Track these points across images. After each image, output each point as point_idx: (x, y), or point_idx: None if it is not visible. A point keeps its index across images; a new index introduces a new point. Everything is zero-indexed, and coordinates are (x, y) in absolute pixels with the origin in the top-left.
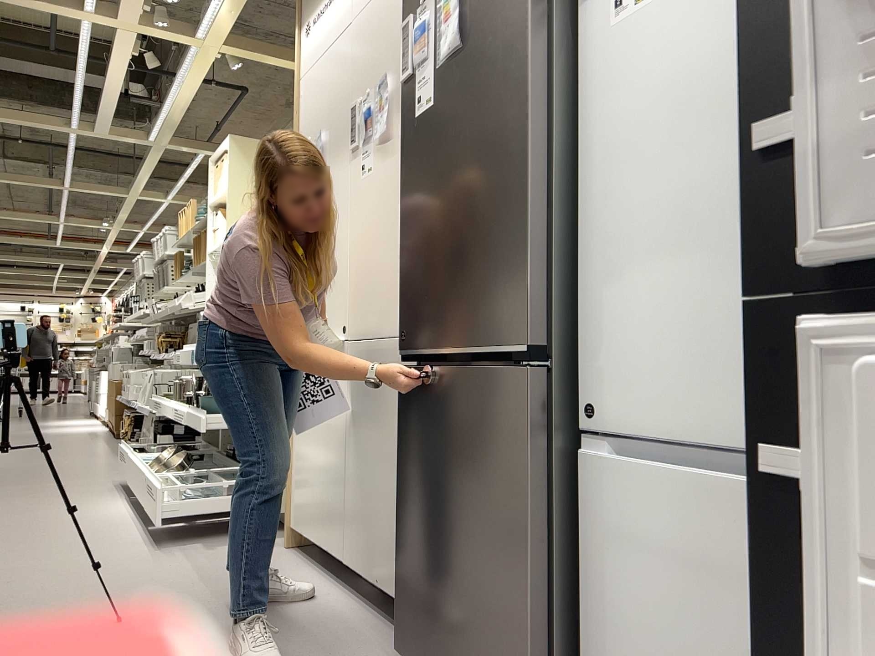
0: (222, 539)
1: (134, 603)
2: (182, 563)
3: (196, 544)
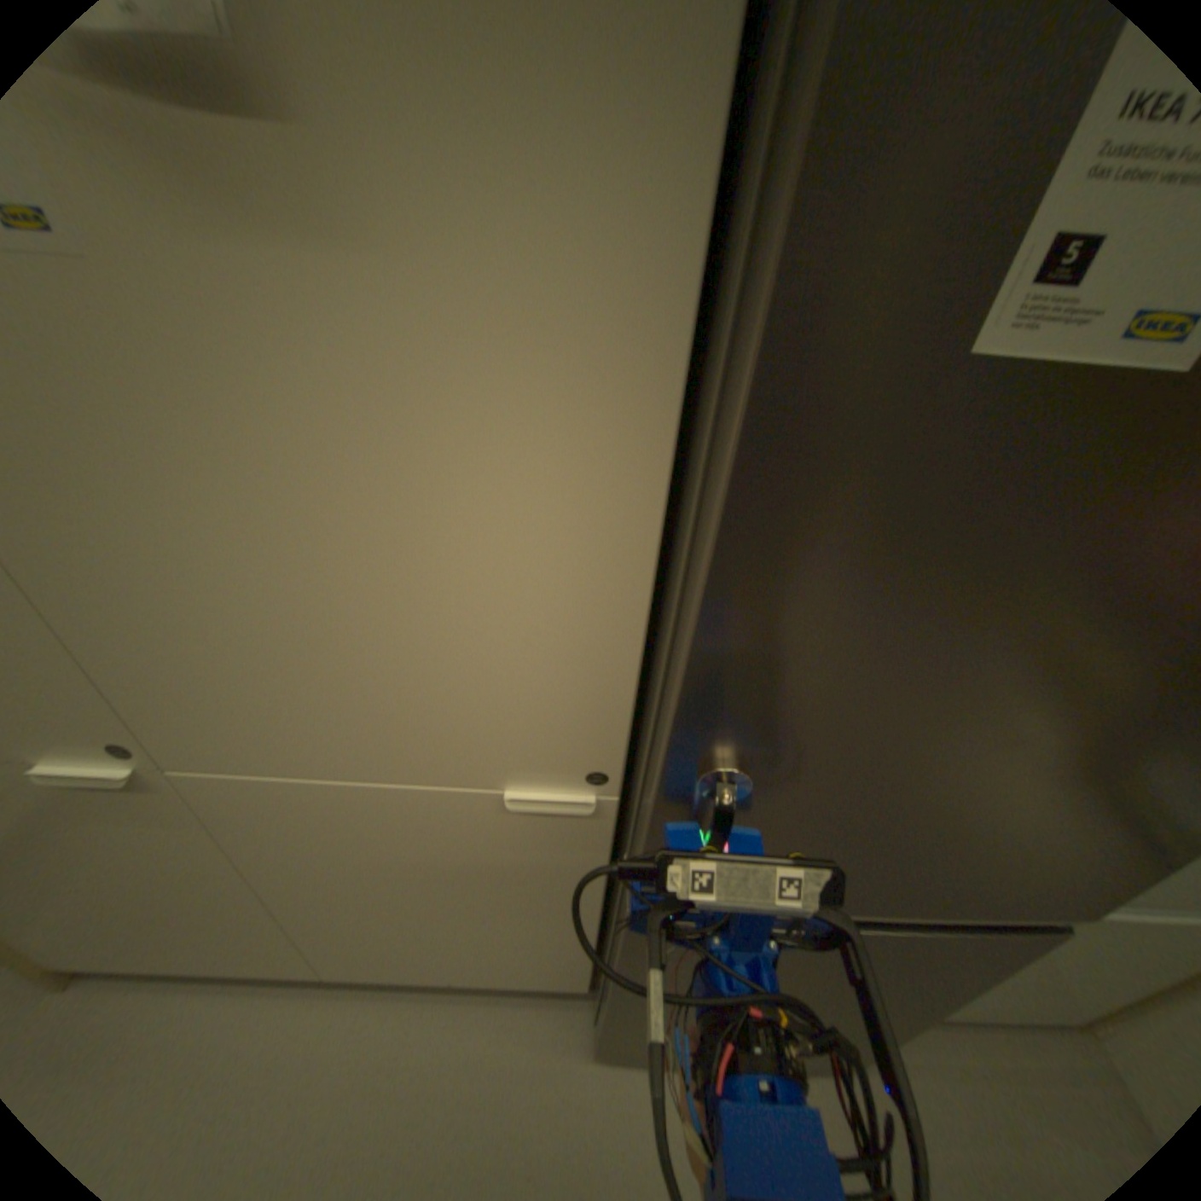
0: None
1: None
2: None
3: None
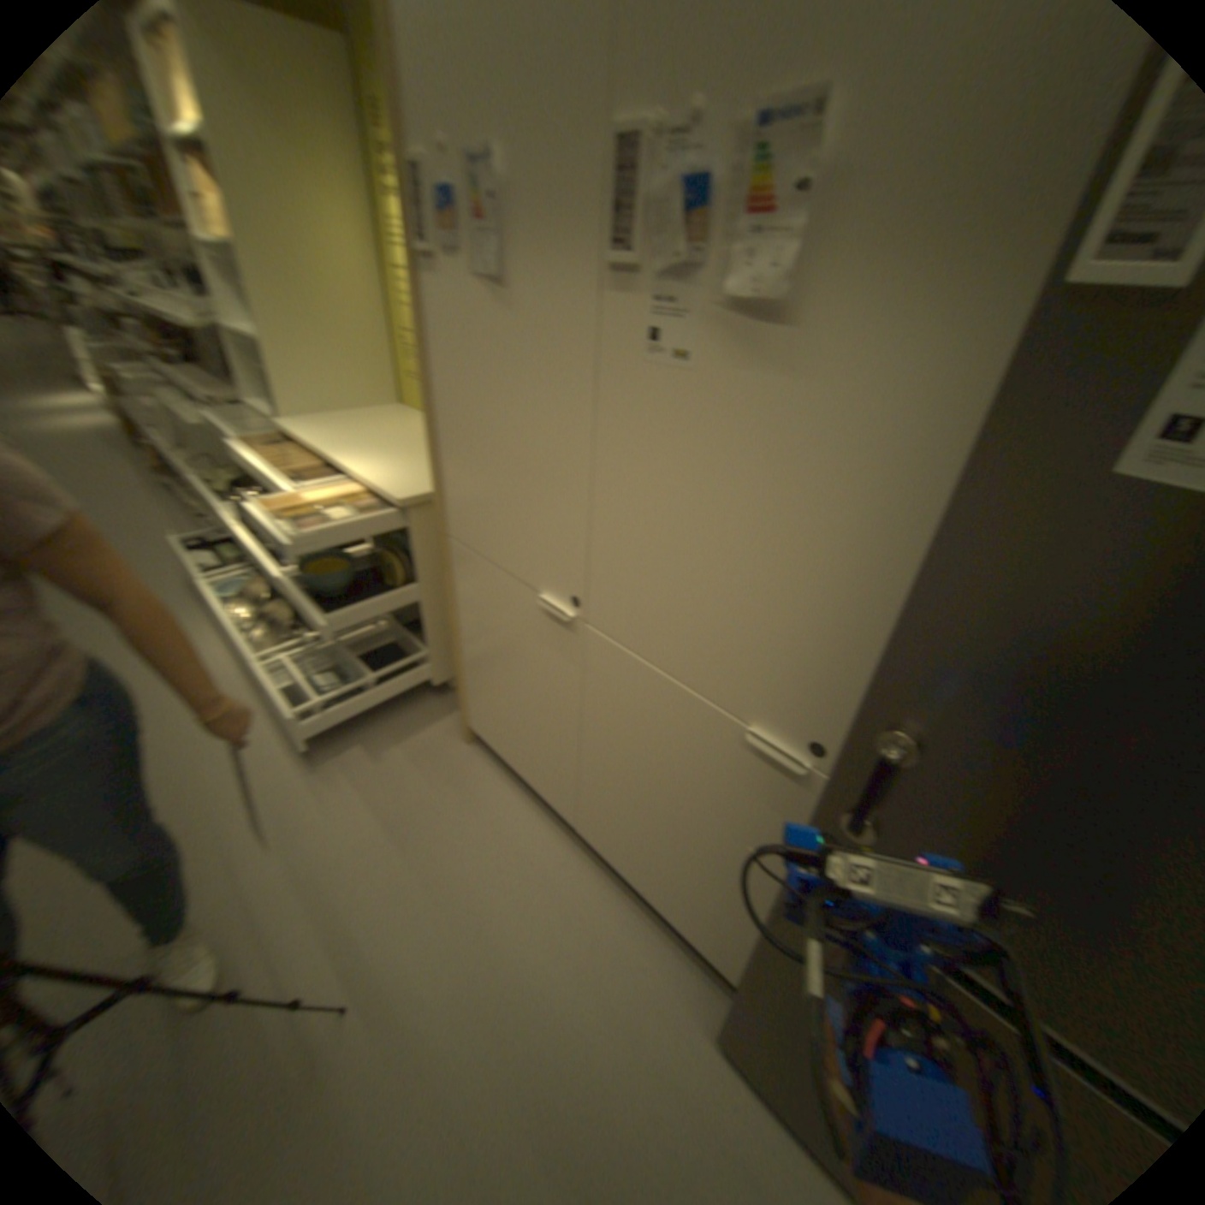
0: (376, 731)
1: (332, 938)
2: (351, 805)
3: (347, 745)
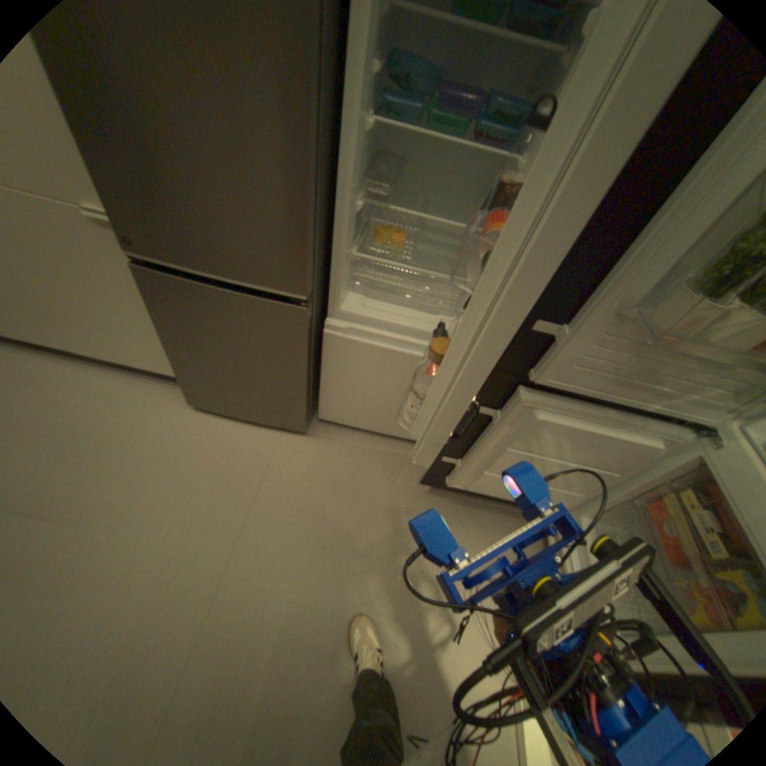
0: None
1: None
2: None
3: None
